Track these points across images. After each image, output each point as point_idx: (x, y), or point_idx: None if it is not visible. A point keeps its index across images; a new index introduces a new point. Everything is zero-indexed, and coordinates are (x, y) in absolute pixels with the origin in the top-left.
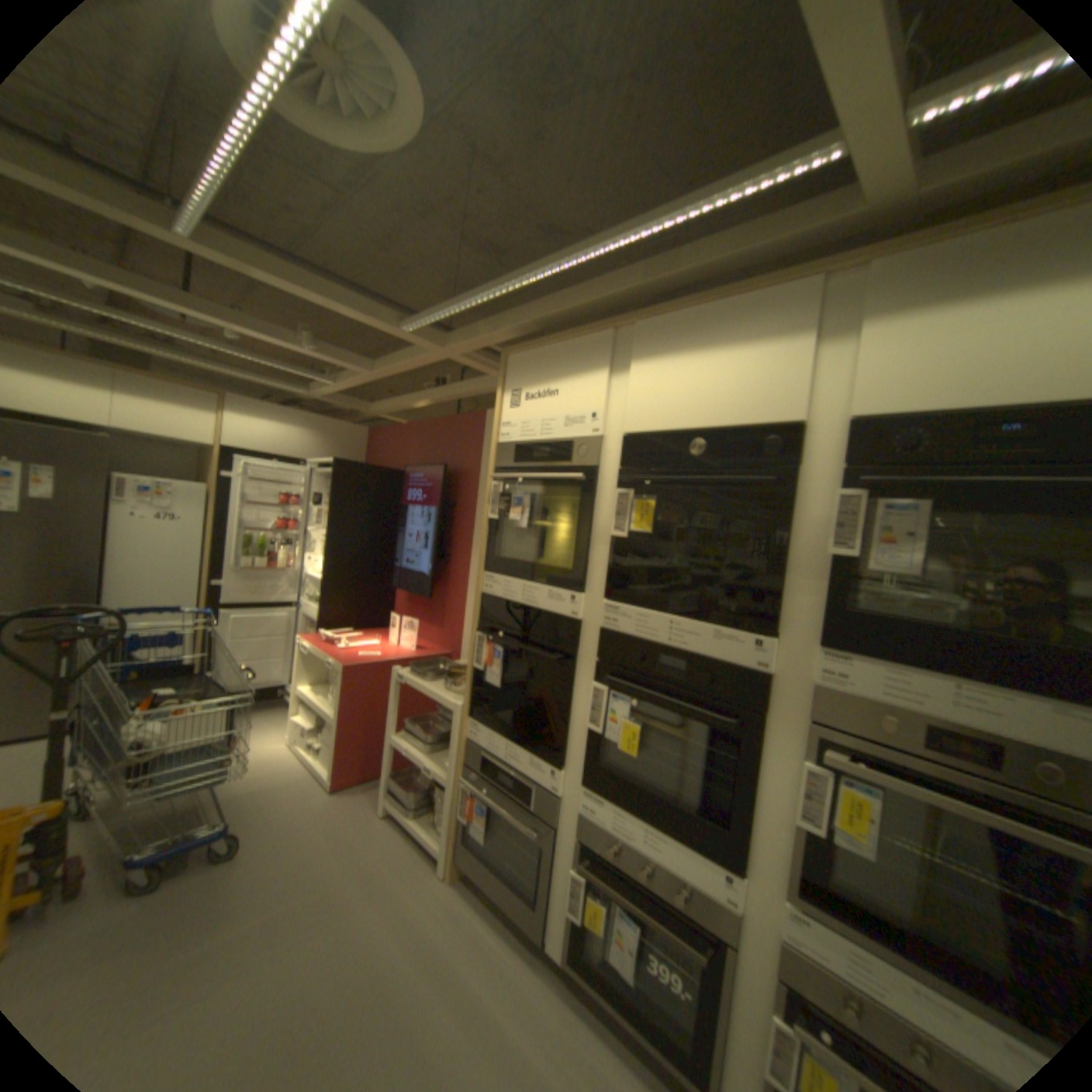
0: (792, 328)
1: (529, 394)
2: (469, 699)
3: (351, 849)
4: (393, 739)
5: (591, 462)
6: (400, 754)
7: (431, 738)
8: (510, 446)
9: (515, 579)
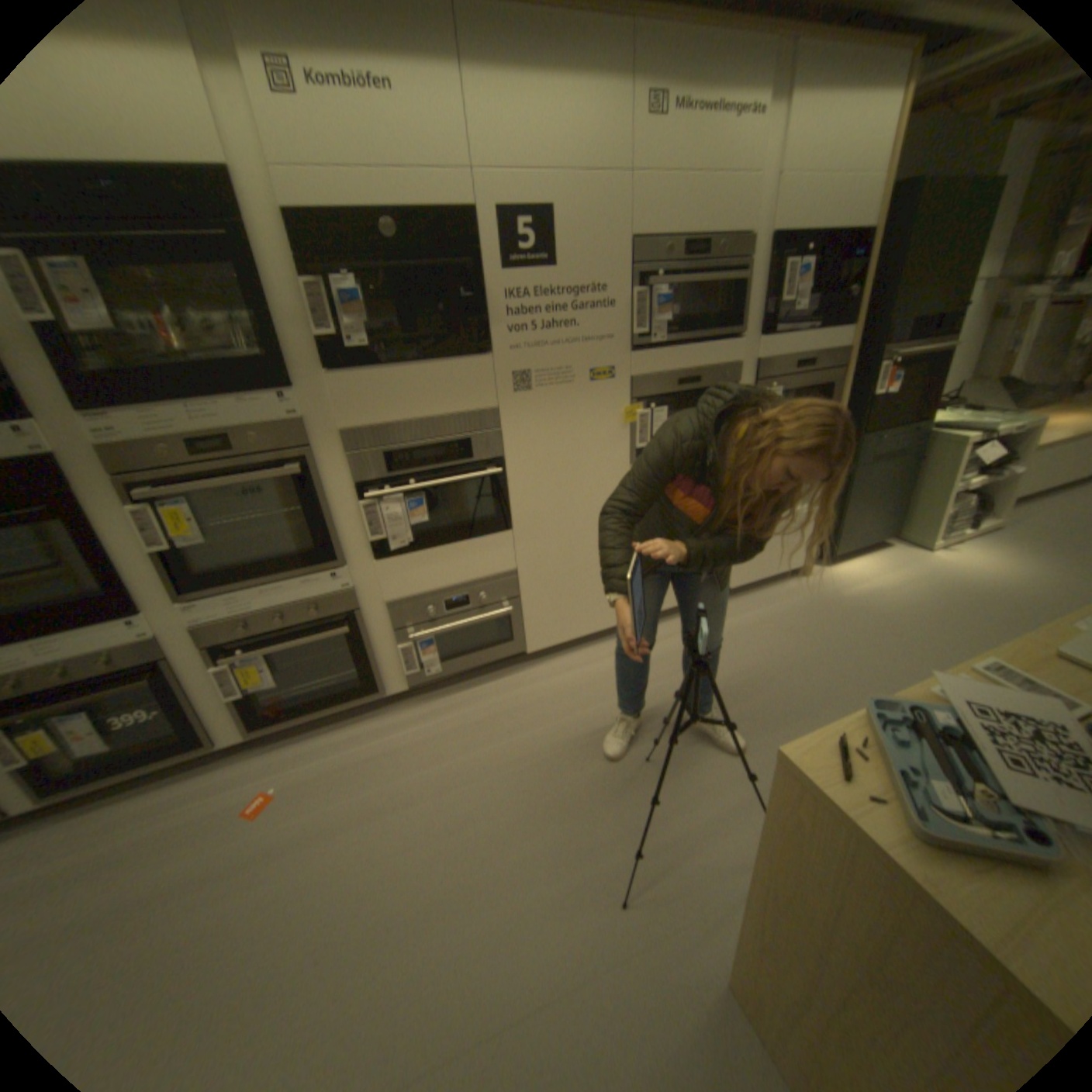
0: None
1: None
2: None
3: None
4: None
5: None
6: None
7: None
8: None
9: None
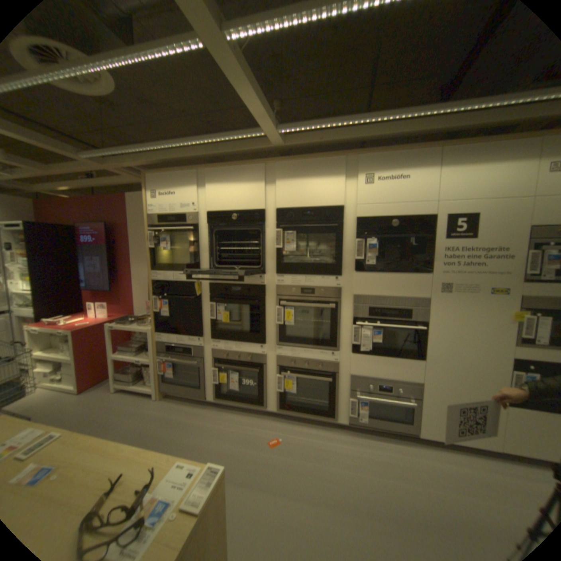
0: (258, 181)
1: (160, 193)
2: (154, 326)
3: (102, 408)
4: (111, 357)
5: (195, 223)
6: (118, 361)
7: (134, 350)
8: (155, 216)
9: (168, 272)
